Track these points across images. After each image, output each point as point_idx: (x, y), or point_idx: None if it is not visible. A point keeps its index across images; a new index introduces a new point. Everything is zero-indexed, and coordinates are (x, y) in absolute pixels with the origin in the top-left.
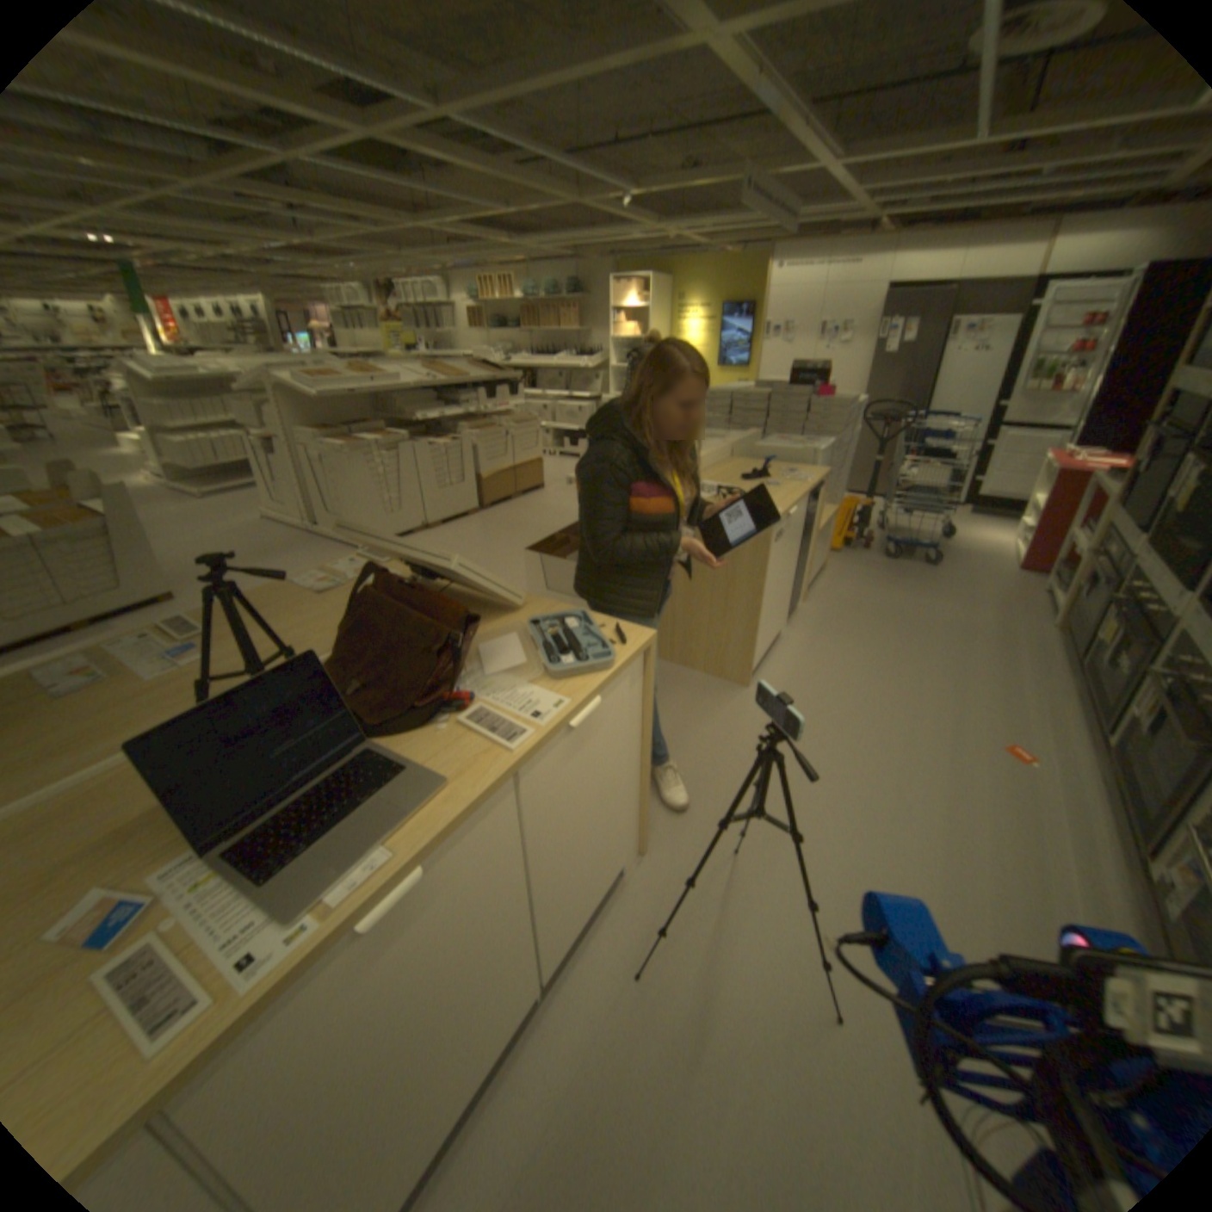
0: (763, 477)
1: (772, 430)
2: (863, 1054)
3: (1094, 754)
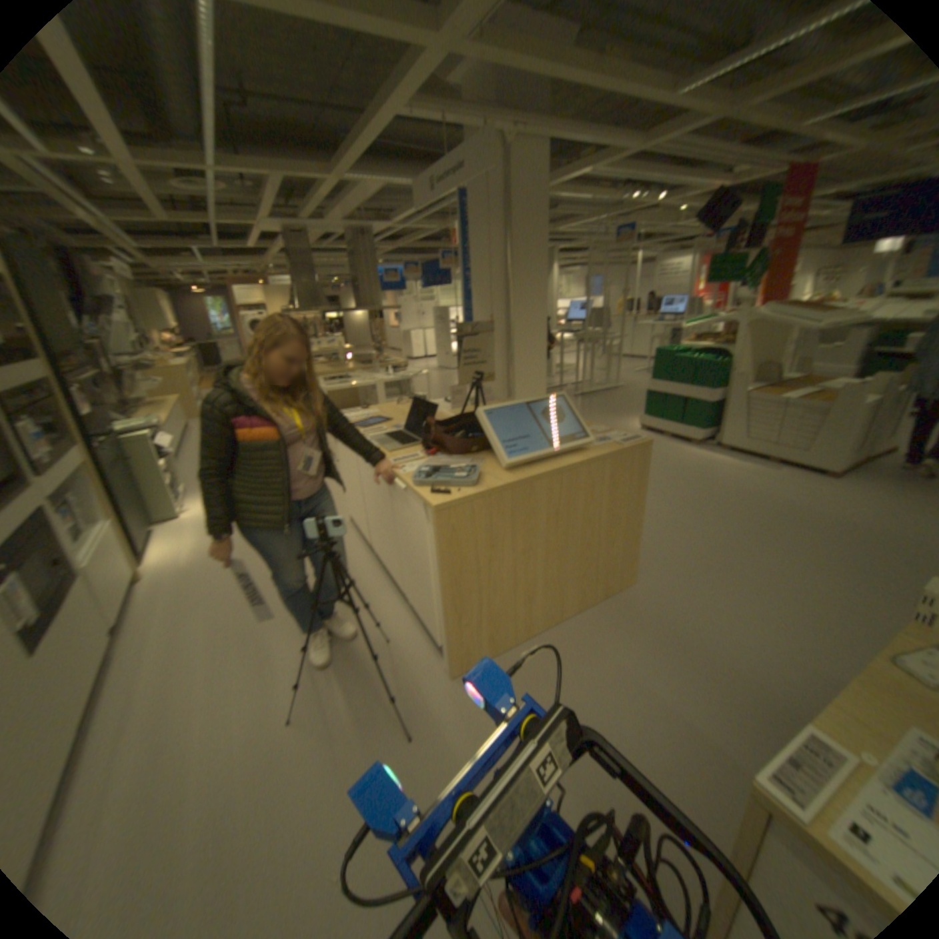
0: None
1: None
2: (271, 728)
3: None
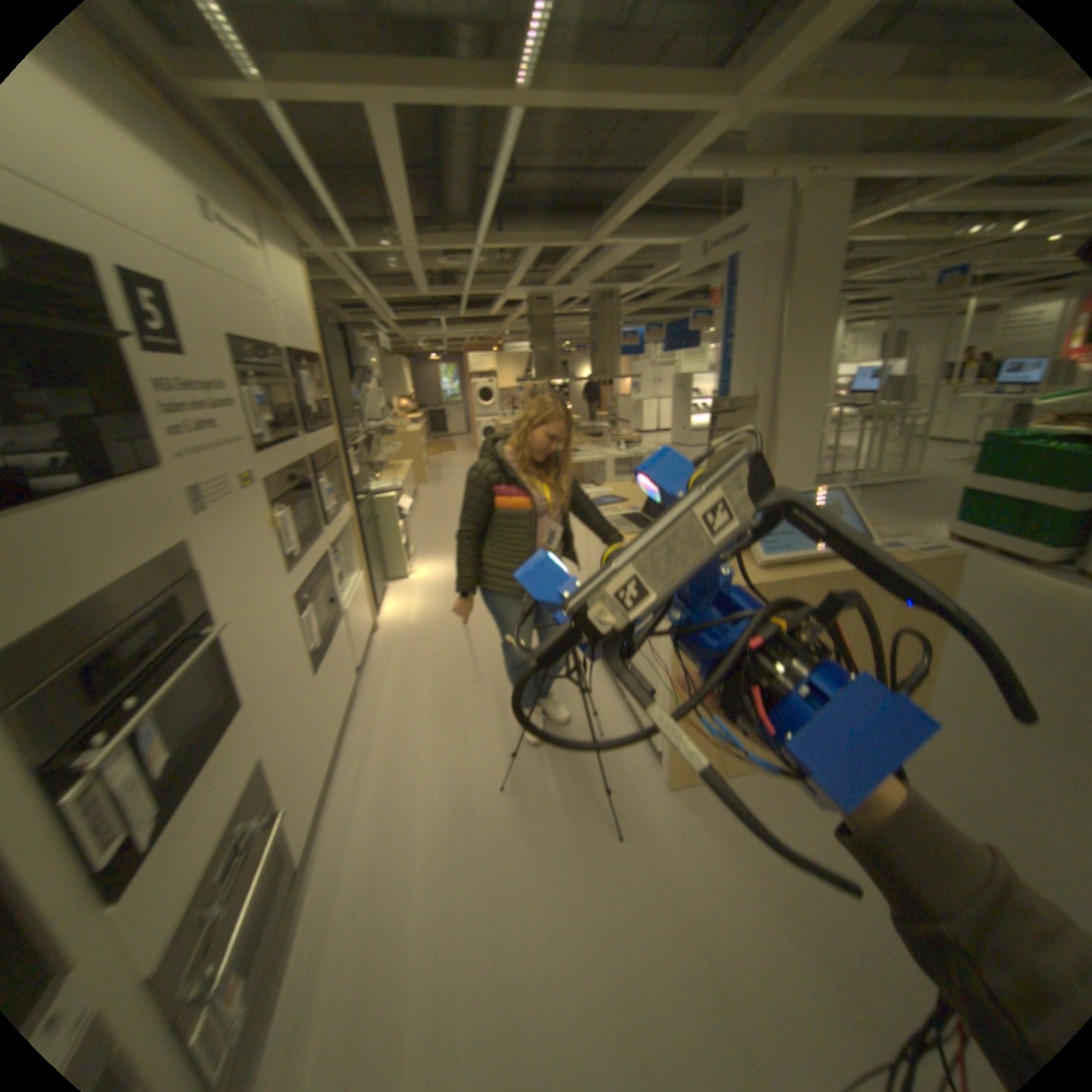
0: None
1: None
2: (486, 791)
3: None
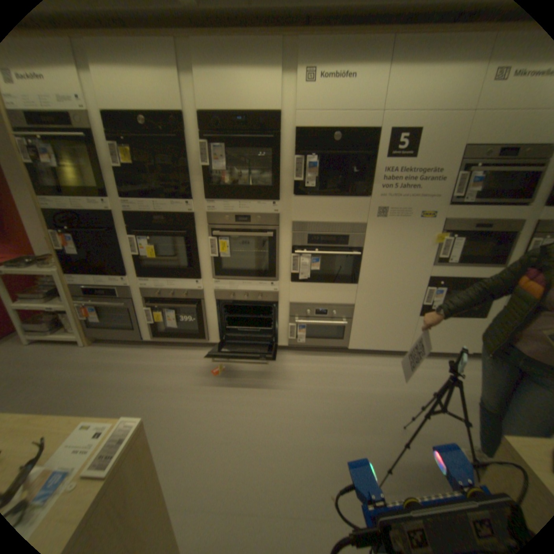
0: None
1: None
2: (404, 422)
3: (205, 352)
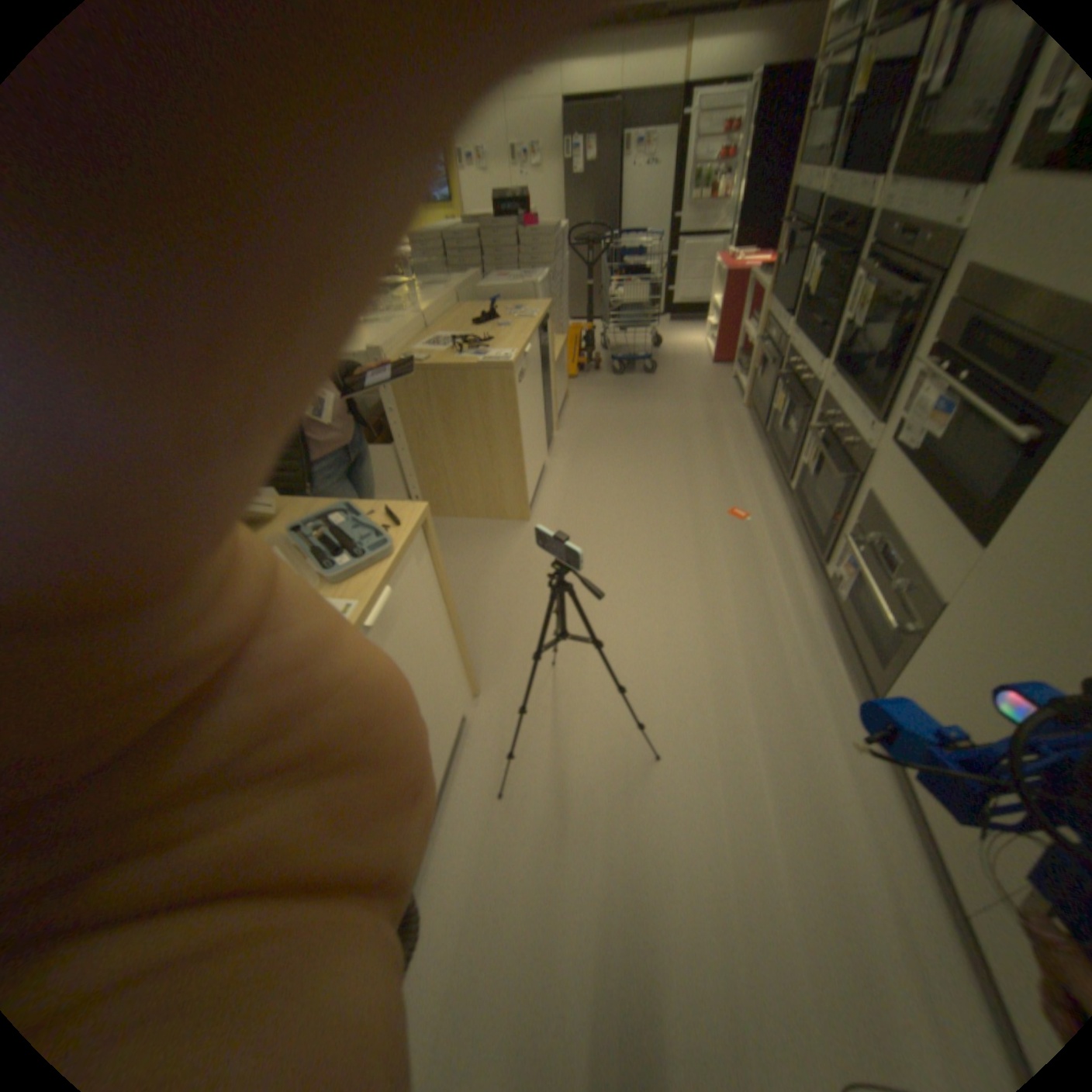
0: (495, 320)
1: (492, 269)
2: (679, 774)
3: (783, 498)
